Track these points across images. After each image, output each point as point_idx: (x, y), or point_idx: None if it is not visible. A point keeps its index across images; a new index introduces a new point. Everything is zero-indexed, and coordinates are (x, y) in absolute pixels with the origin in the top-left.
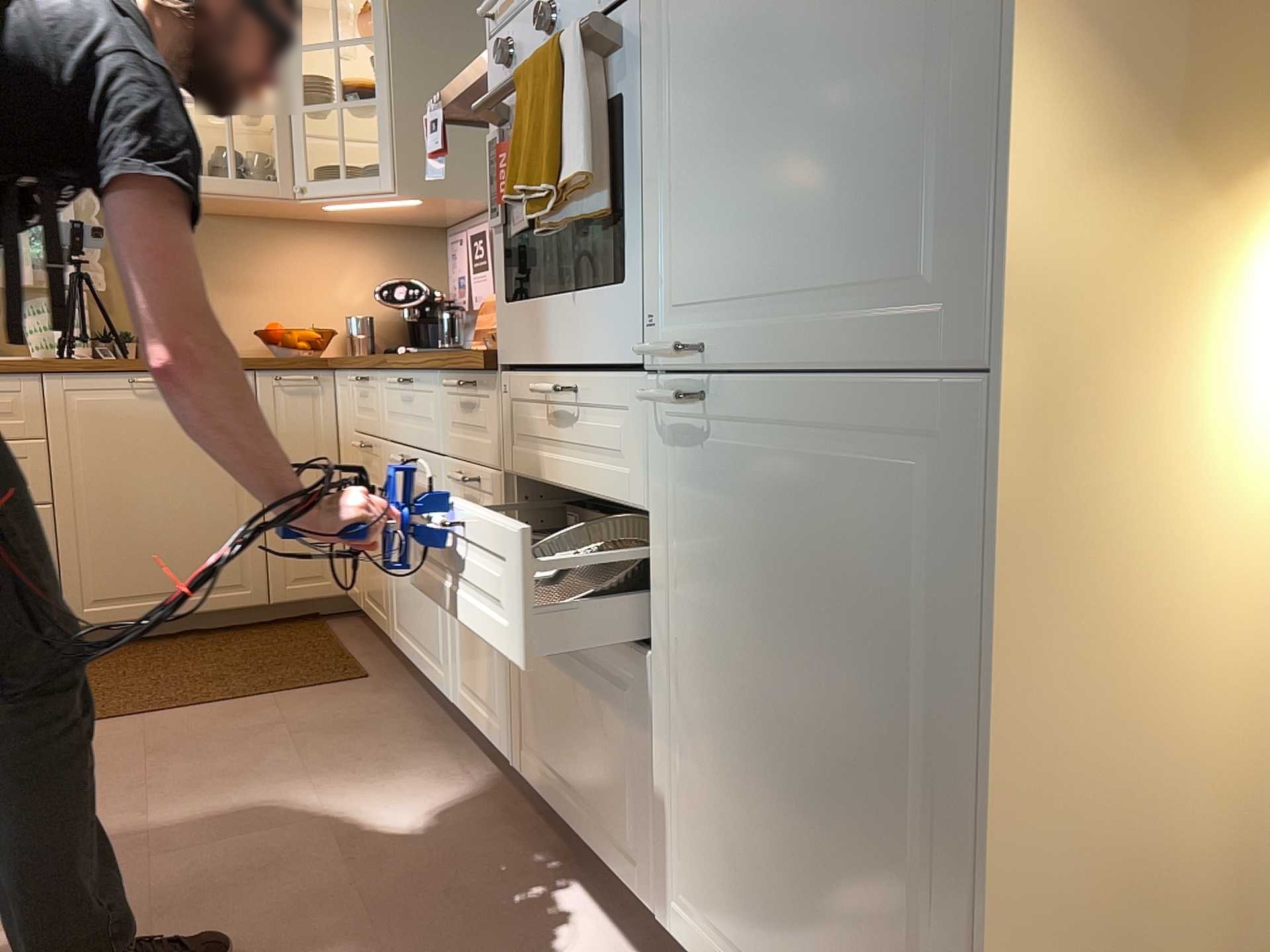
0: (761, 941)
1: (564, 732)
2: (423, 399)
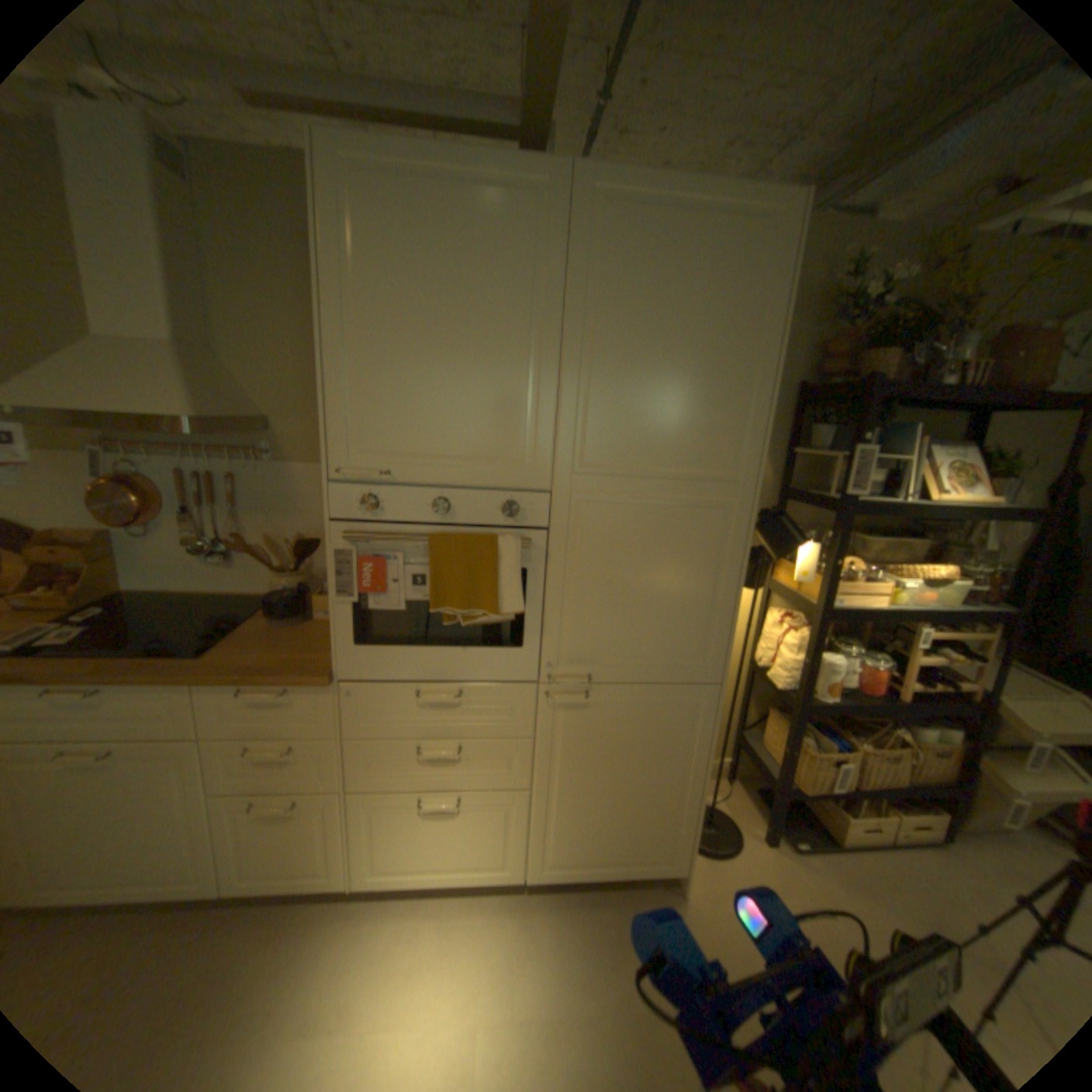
0: (596, 854)
1: (425, 848)
2: (133, 705)
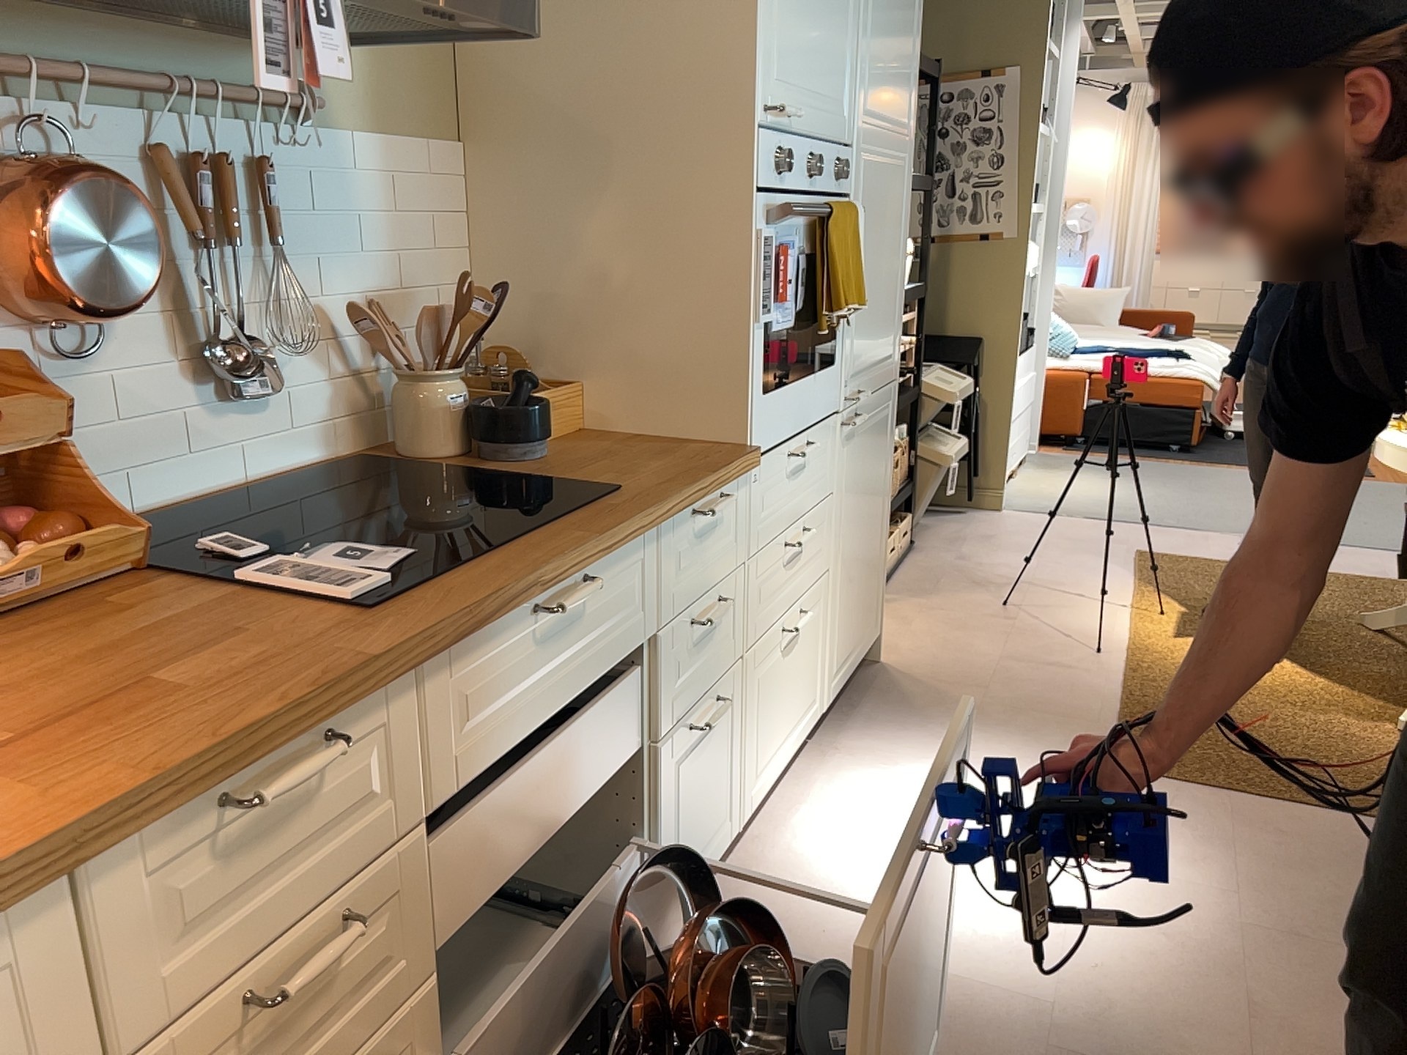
0: (851, 634)
1: (782, 702)
2: (612, 589)
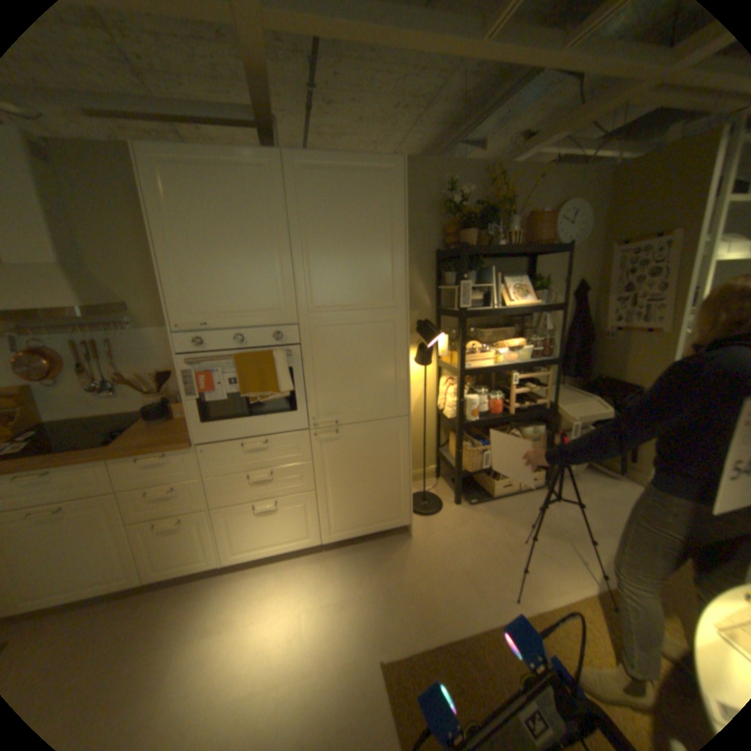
0: (357, 520)
1: (260, 533)
2: (70, 478)
